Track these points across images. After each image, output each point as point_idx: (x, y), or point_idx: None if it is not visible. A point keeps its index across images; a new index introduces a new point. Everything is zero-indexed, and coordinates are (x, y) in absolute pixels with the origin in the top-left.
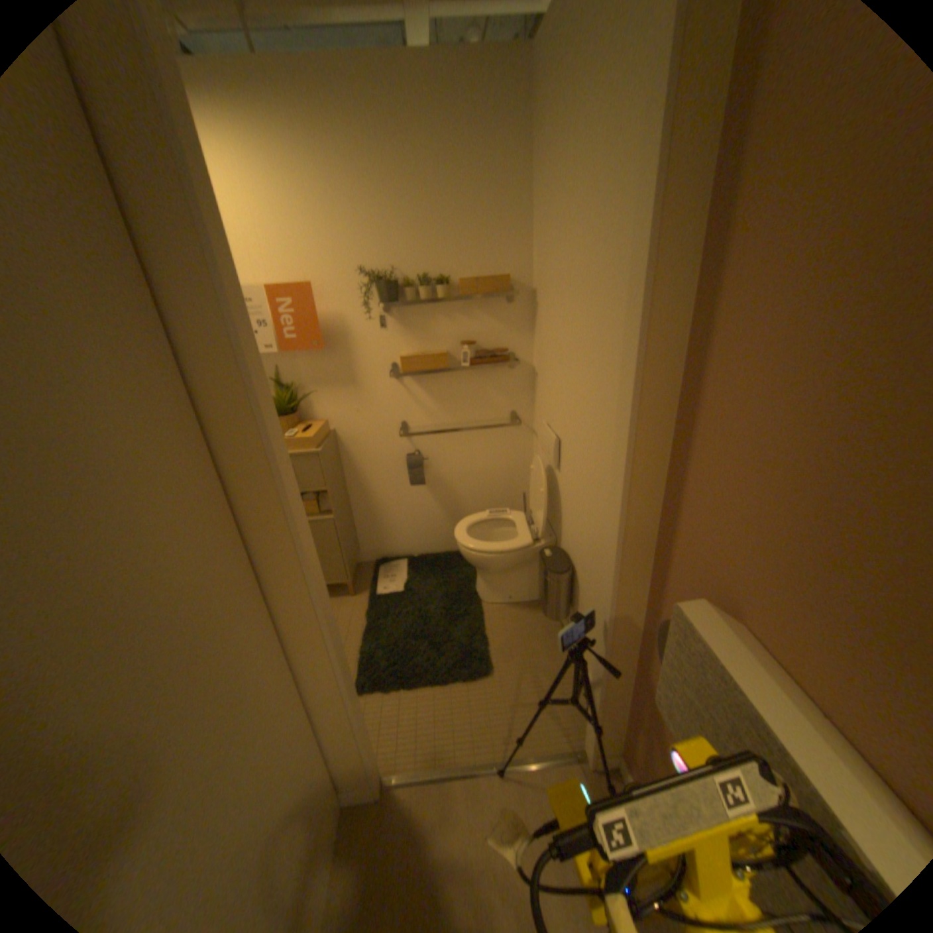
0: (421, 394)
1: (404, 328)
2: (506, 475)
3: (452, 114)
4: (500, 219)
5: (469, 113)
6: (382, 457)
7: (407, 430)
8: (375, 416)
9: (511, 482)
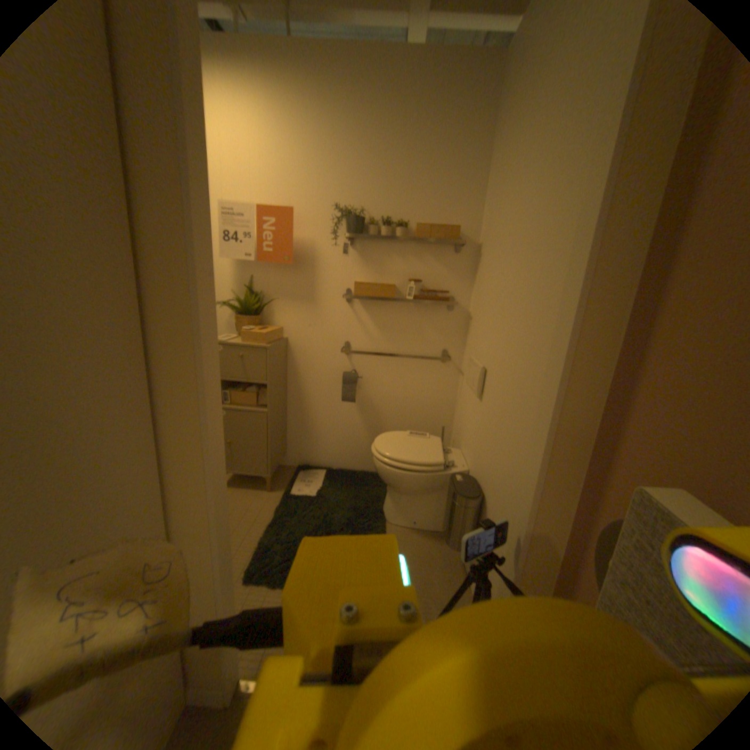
0: (368, 317)
1: (364, 258)
2: (431, 406)
3: (434, 90)
4: (460, 178)
5: (448, 91)
6: (324, 368)
7: (349, 348)
8: (325, 330)
9: (435, 413)
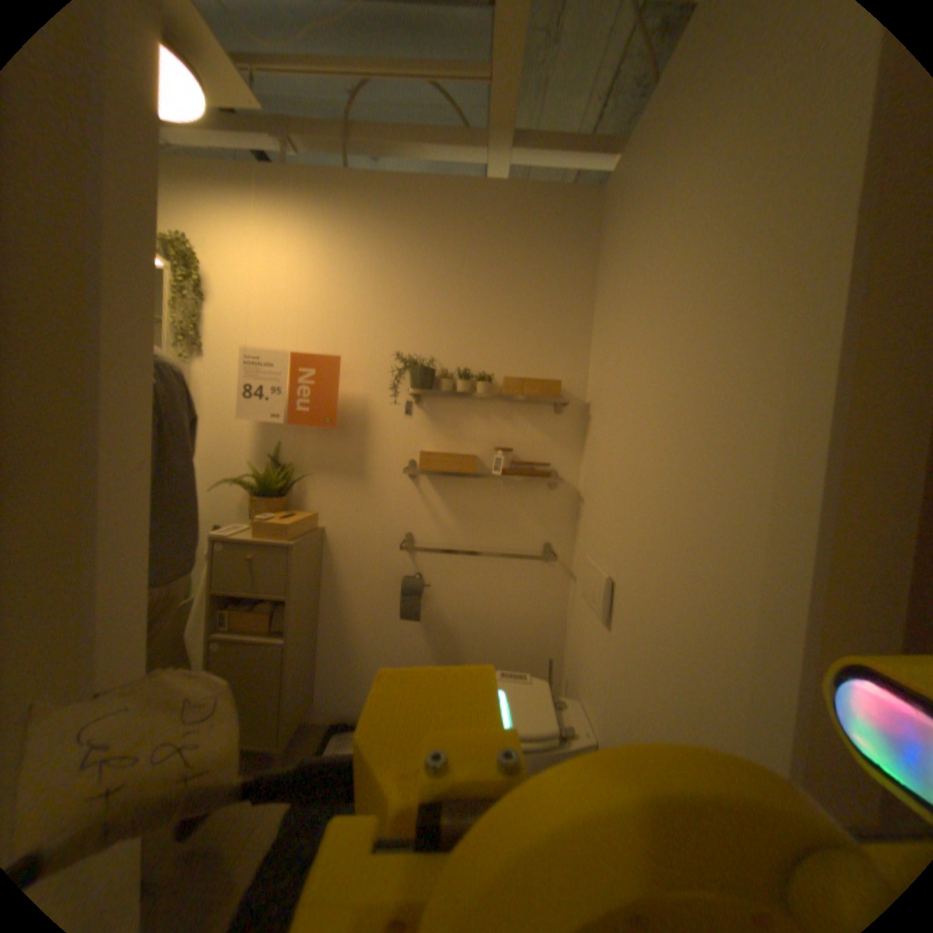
0: (438, 499)
1: (433, 420)
2: (530, 627)
3: (519, 227)
4: (556, 324)
5: (537, 228)
6: (374, 571)
7: (412, 542)
8: (377, 517)
9: (536, 638)
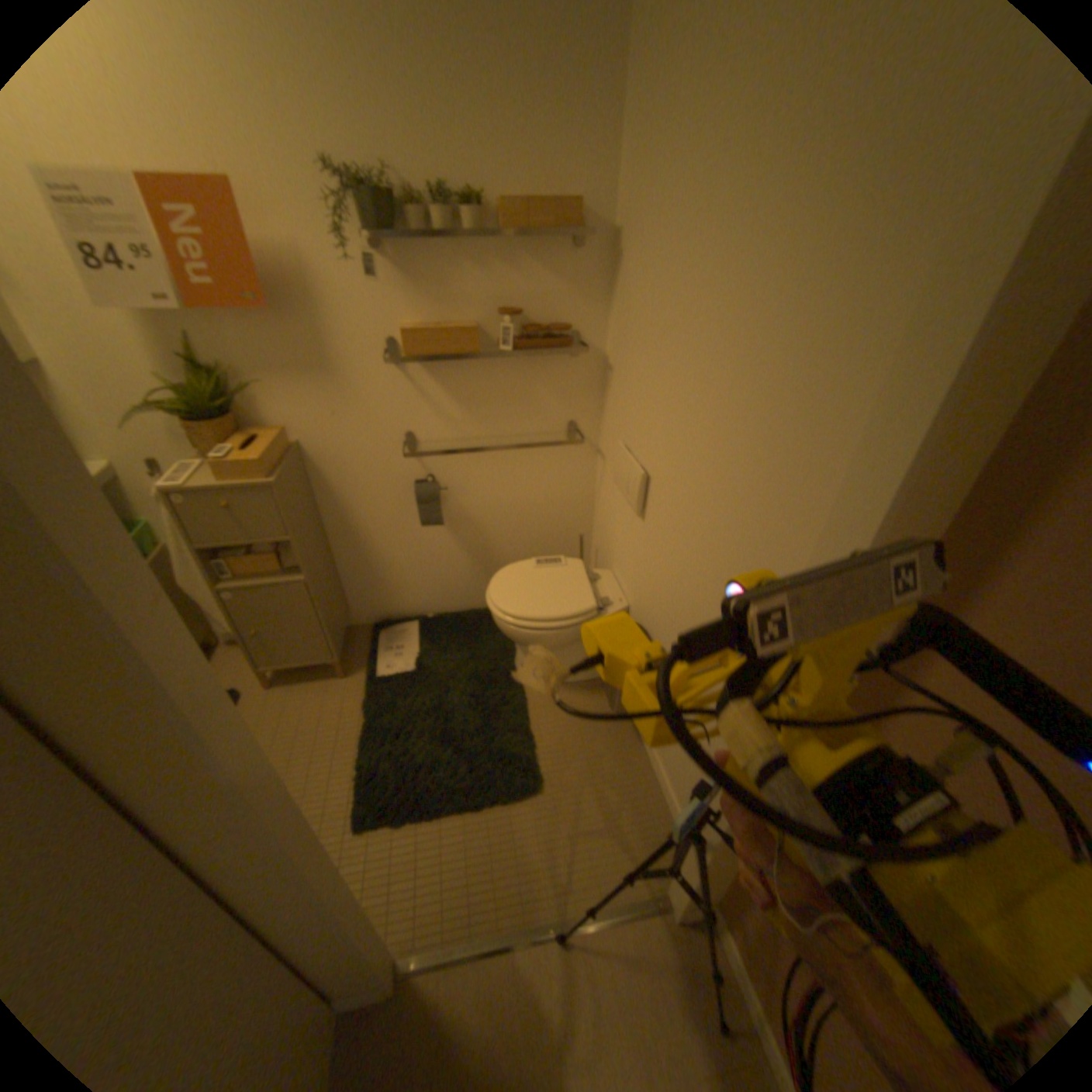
0: (437, 390)
1: (408, 279)
2: (558, 510)
3: None
4: (571, 89)
5: None
6: (378, 484)
7: (415, 445)
8: (364, 422)
9: (564, 519)
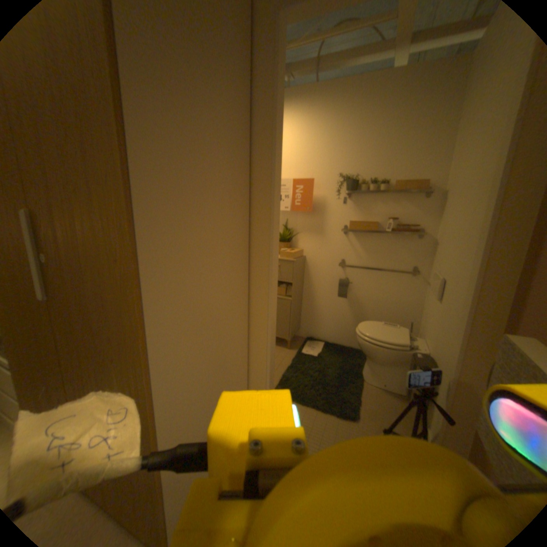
0: (358, 243)
1: (357, 205)
2: (403, 307)
3: (412, 92)
4: (431, 146)
5: (423, 90)
6: (326, 276)
7: (344, 263)
8: (328, 251)
9: (406, 313)
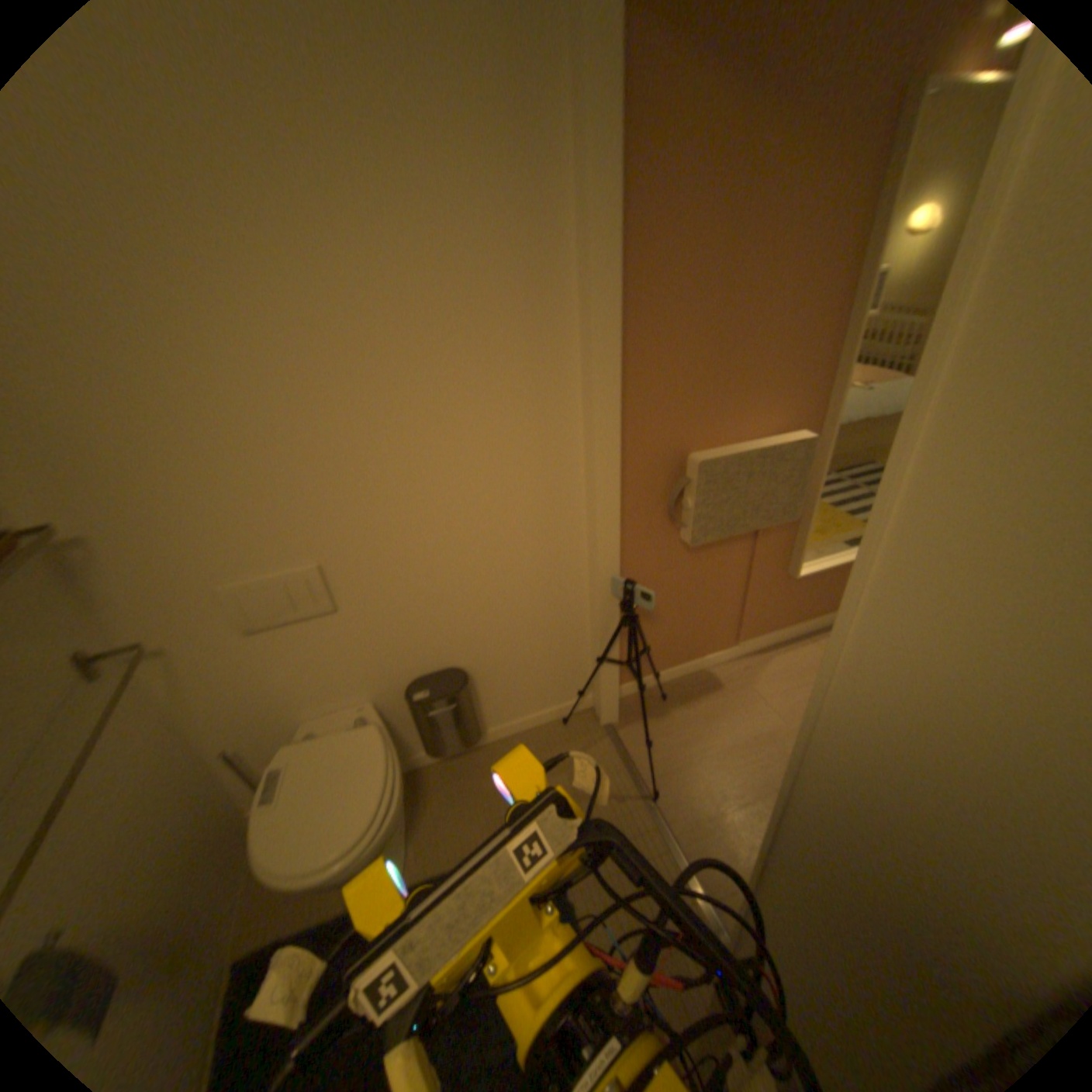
0: None
1: None
2: (157, 774)
3: None
4: None
5: None
6: None
7: None
8: None
9: (170, 775)
